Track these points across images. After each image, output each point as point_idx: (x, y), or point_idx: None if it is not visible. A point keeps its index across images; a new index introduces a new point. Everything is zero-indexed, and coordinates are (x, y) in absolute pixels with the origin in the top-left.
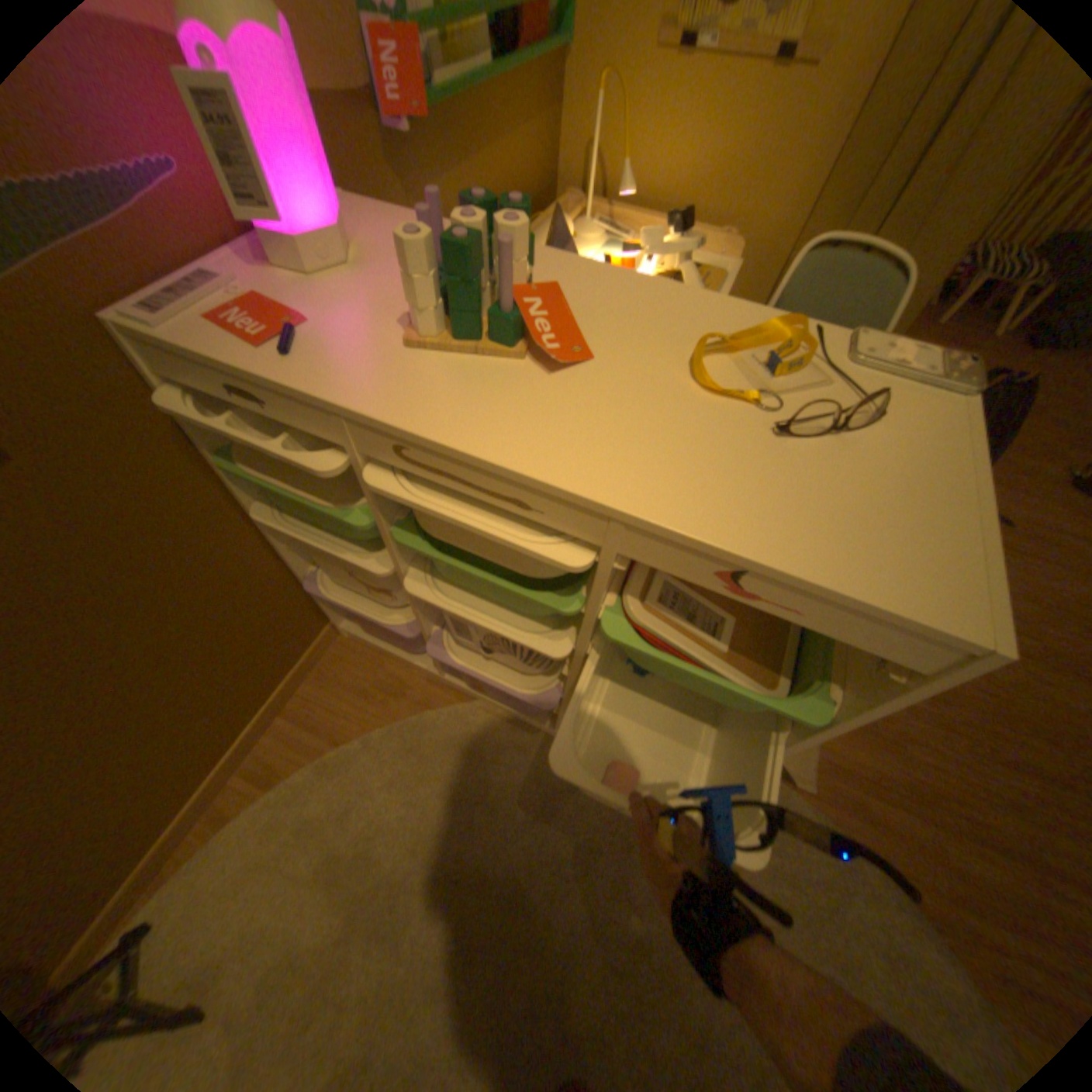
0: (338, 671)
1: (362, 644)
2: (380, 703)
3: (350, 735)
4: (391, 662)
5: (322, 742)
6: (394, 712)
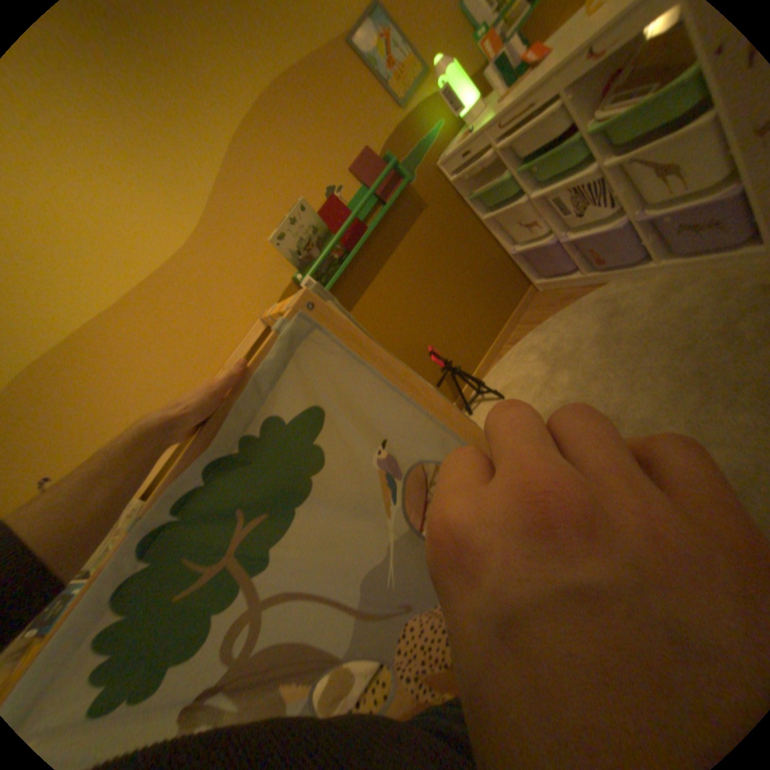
0: (540, 303)
1: (549, 290)
2: (560, 304)
3: (548, 318)
4: (564, 289)
5: (536, 325)
6: (567, 304)
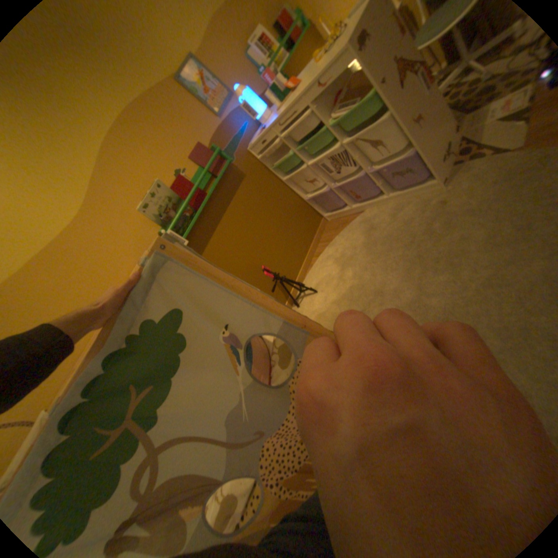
0: (330, 228)
1: (334, 219)
2: (341, 227)
3: (336, 237)
4: (342, 217)
5: (330, 242)
6: (345, 227)
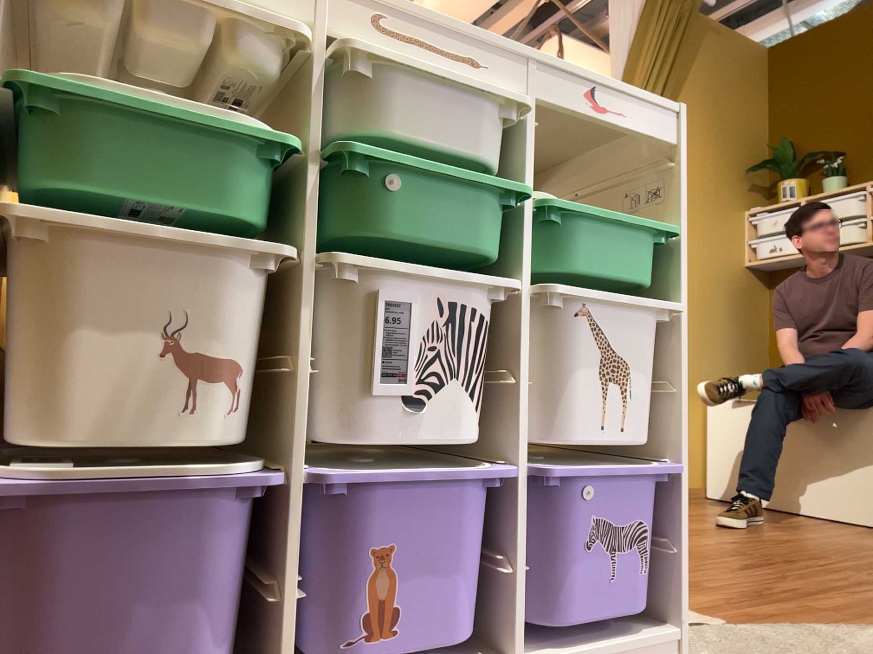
0: None
1: None
2: None
3: None
4: None
5: None
6: None
